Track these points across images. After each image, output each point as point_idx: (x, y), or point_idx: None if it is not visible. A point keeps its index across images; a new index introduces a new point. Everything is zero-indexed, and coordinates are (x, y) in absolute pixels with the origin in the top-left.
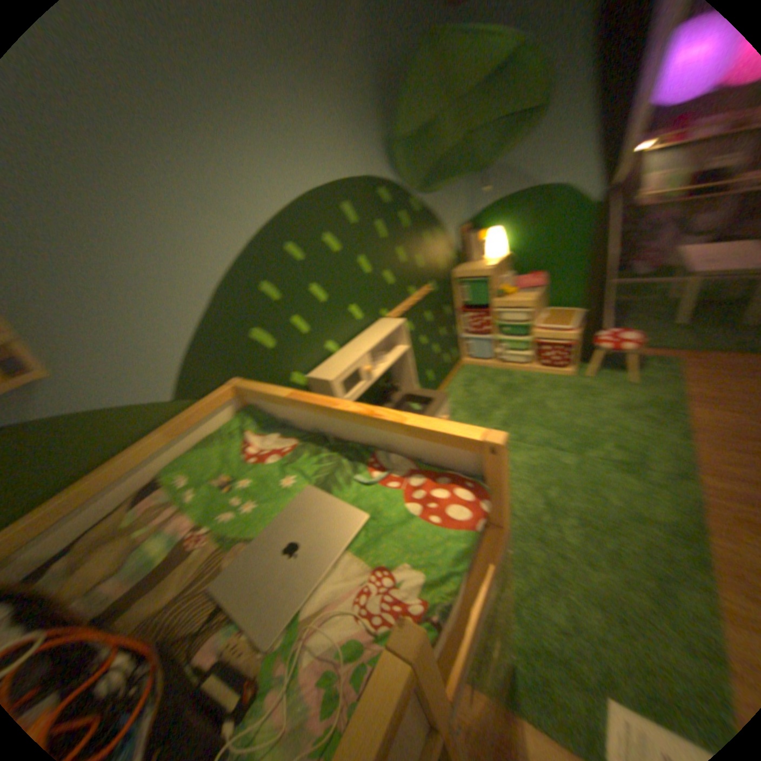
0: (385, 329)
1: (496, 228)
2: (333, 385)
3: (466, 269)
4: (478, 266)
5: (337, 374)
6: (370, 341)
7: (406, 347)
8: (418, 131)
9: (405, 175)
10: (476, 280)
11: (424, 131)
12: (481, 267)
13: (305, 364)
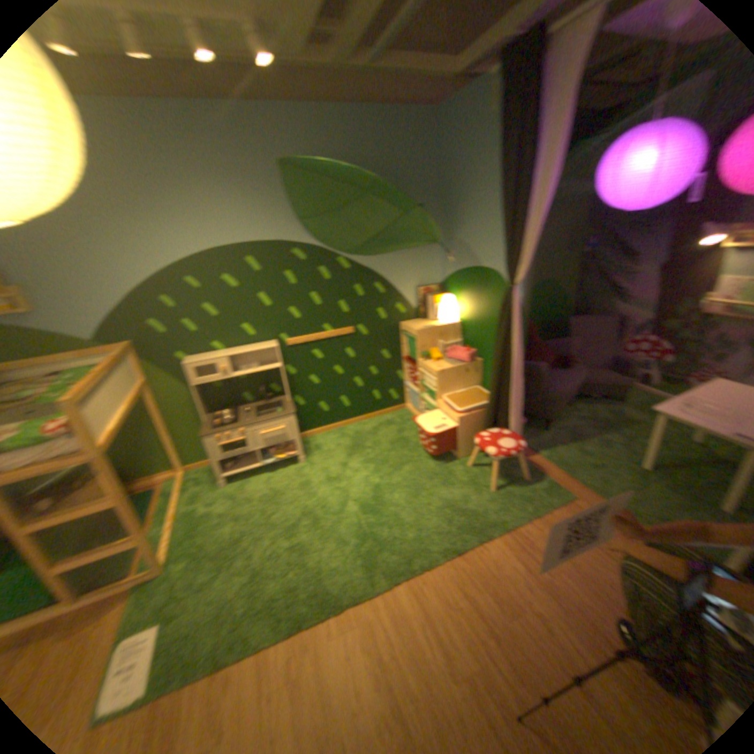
0: (257, 348)
1: (454, 295)
2: (184, 368)
3: (407, 325)
4: (418, 325)
5: (190, 363)
6: (237, 351)
7: (277, 366)
8: (330, 212)
9: (322, 242)
10: (411, 336)
11: (340, 211)
12: (416, 327)
13: (186, 351)
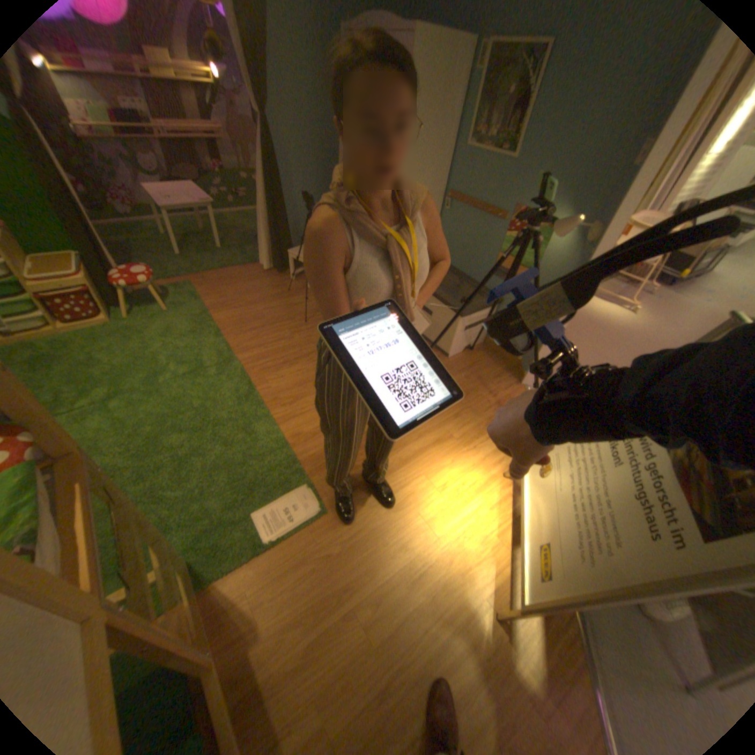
0: None
1: None
2: None
3: None
4: None
5: None
6: None
7: None
8: None
9: None
10: None
11: None
12: None
13: None
